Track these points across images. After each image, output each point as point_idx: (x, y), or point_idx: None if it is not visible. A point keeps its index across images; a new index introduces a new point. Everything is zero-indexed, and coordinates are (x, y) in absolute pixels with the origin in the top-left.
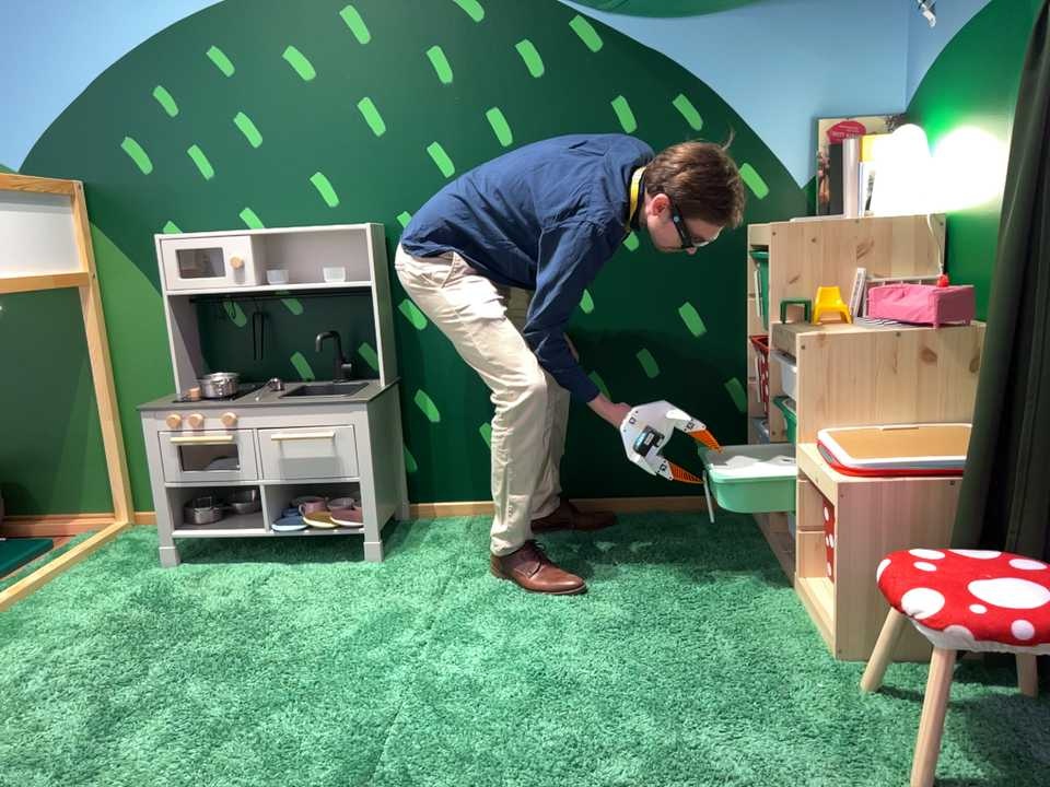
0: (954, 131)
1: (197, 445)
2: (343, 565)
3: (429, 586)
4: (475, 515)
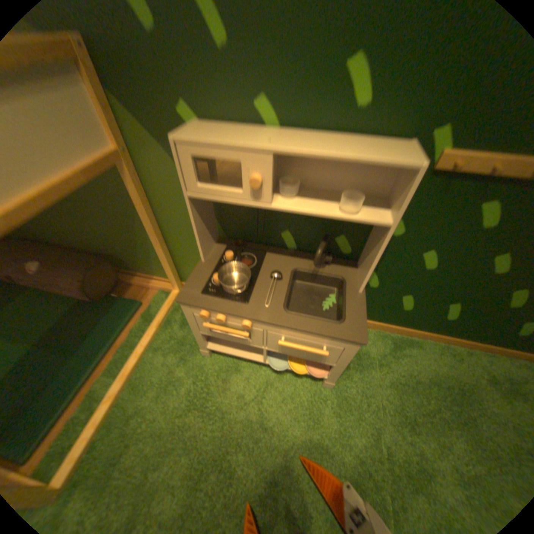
0: None
1: (223, 331)
2: (309, 382)
3: (372, 437)
4: (376, 329)
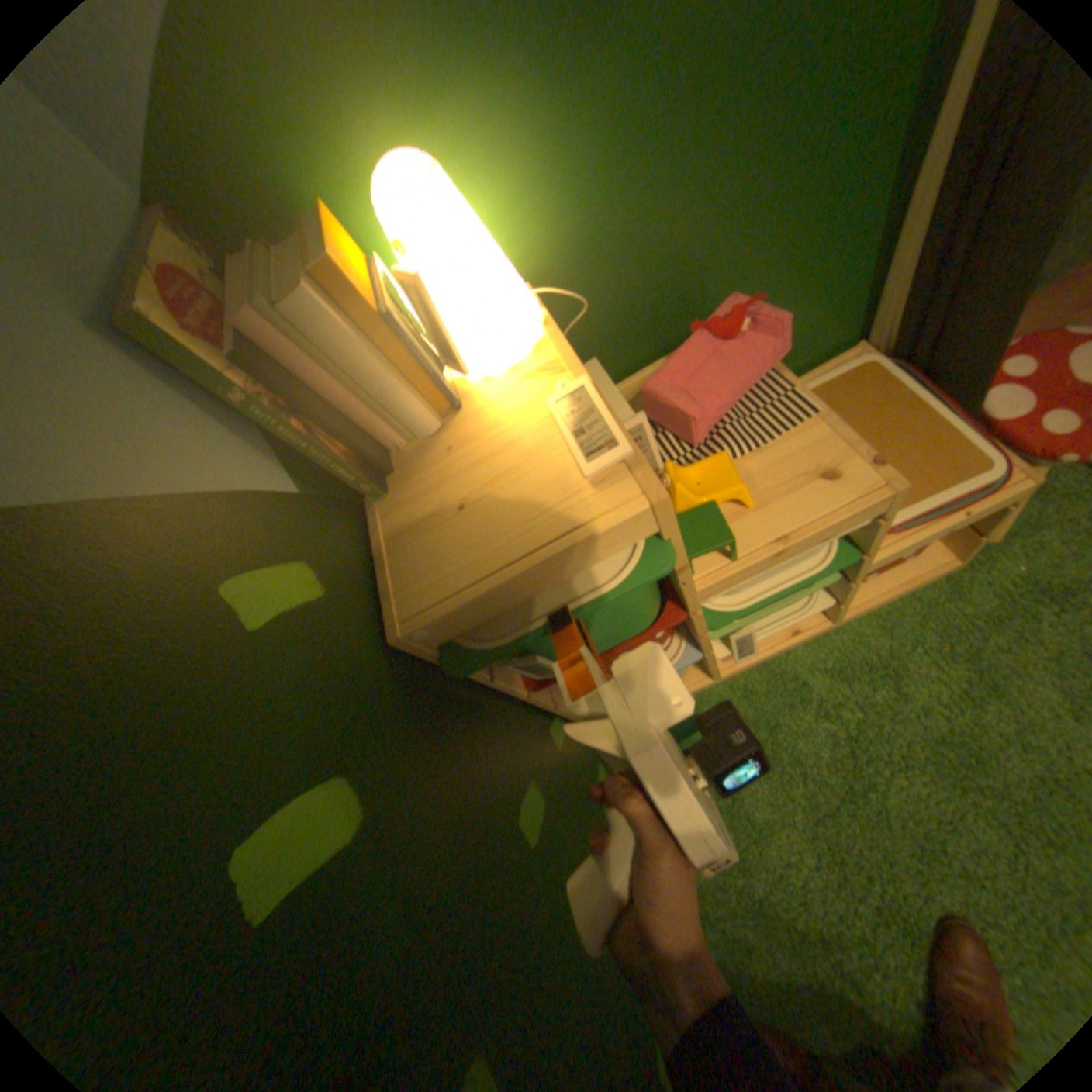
0: (453, 111)
1: None
2: None
3: None
4: None
